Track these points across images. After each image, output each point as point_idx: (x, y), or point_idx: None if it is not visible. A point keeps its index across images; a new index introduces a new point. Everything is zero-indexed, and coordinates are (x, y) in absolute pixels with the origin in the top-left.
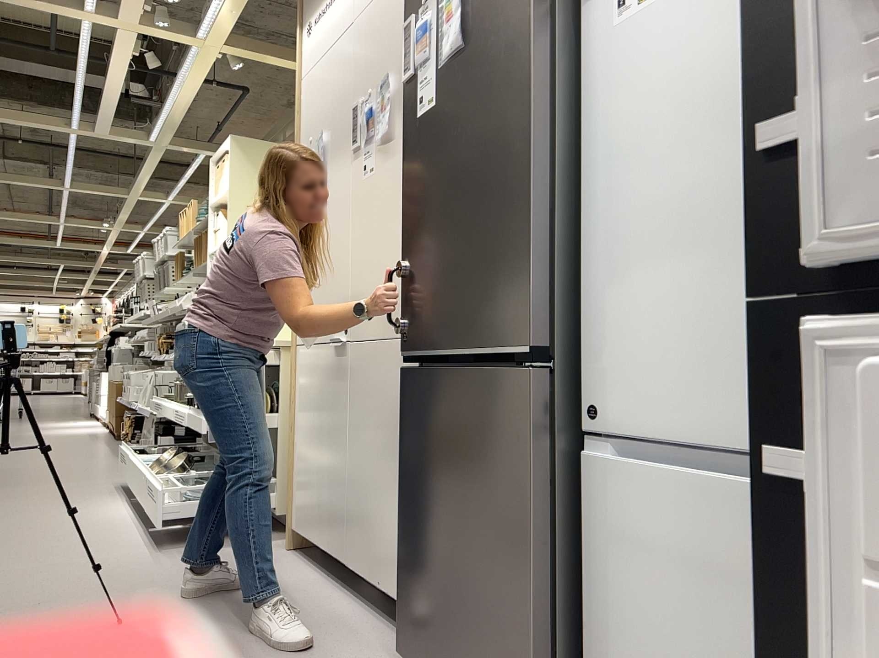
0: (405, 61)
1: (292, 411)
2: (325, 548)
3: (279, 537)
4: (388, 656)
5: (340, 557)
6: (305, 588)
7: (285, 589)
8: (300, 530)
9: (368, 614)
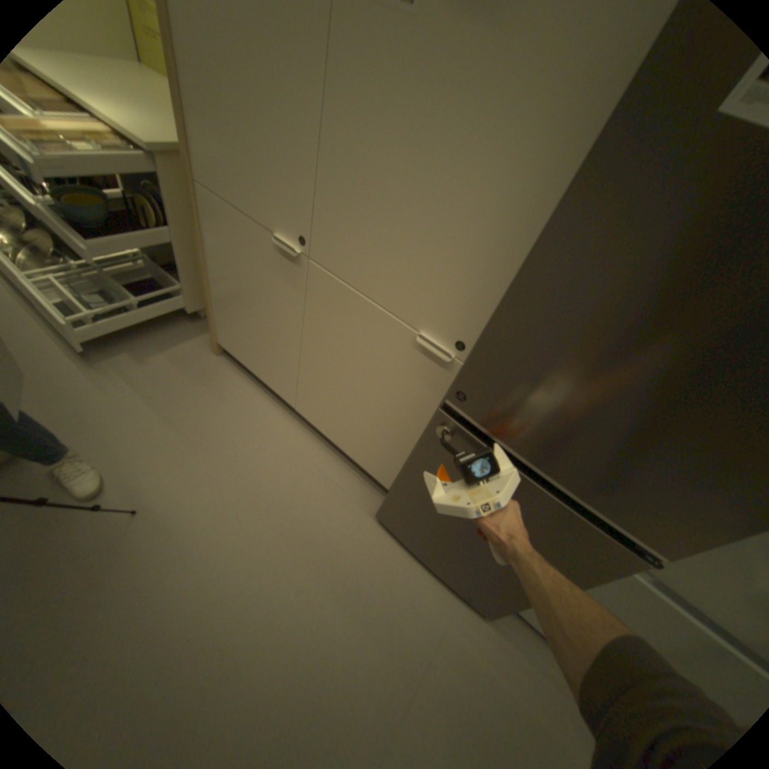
0: None
1: (203, 253)
2: (269, 383)
3: (198, 330)
4: (362, 502)
5: (289, 400)
6: (262, 416)
7: (248, 421)
8: (231, 350)
9: (325, 447)
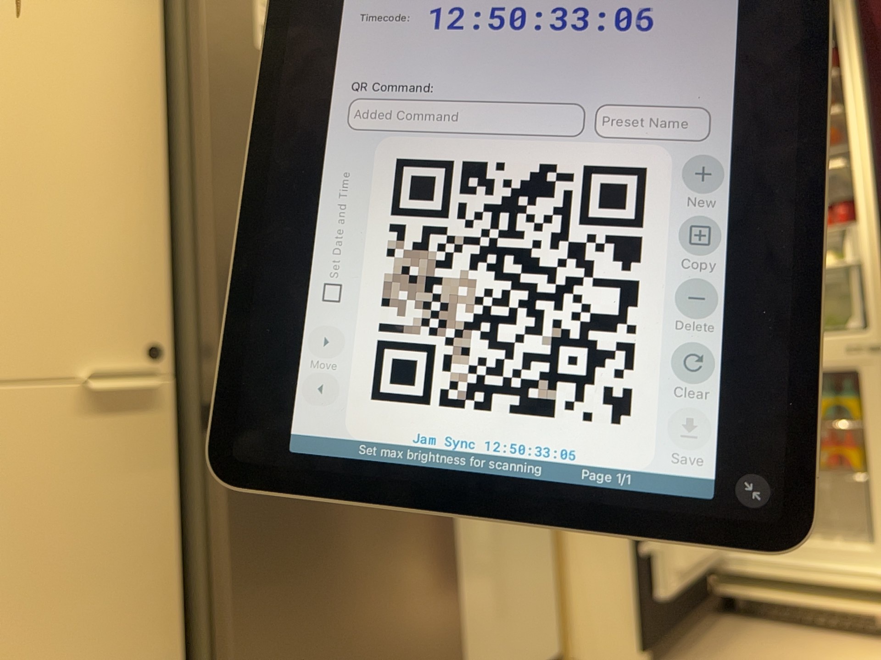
0: None
1: None
2: None
3: None
4: None
5: None
6: None
7: None
8: None
9: None
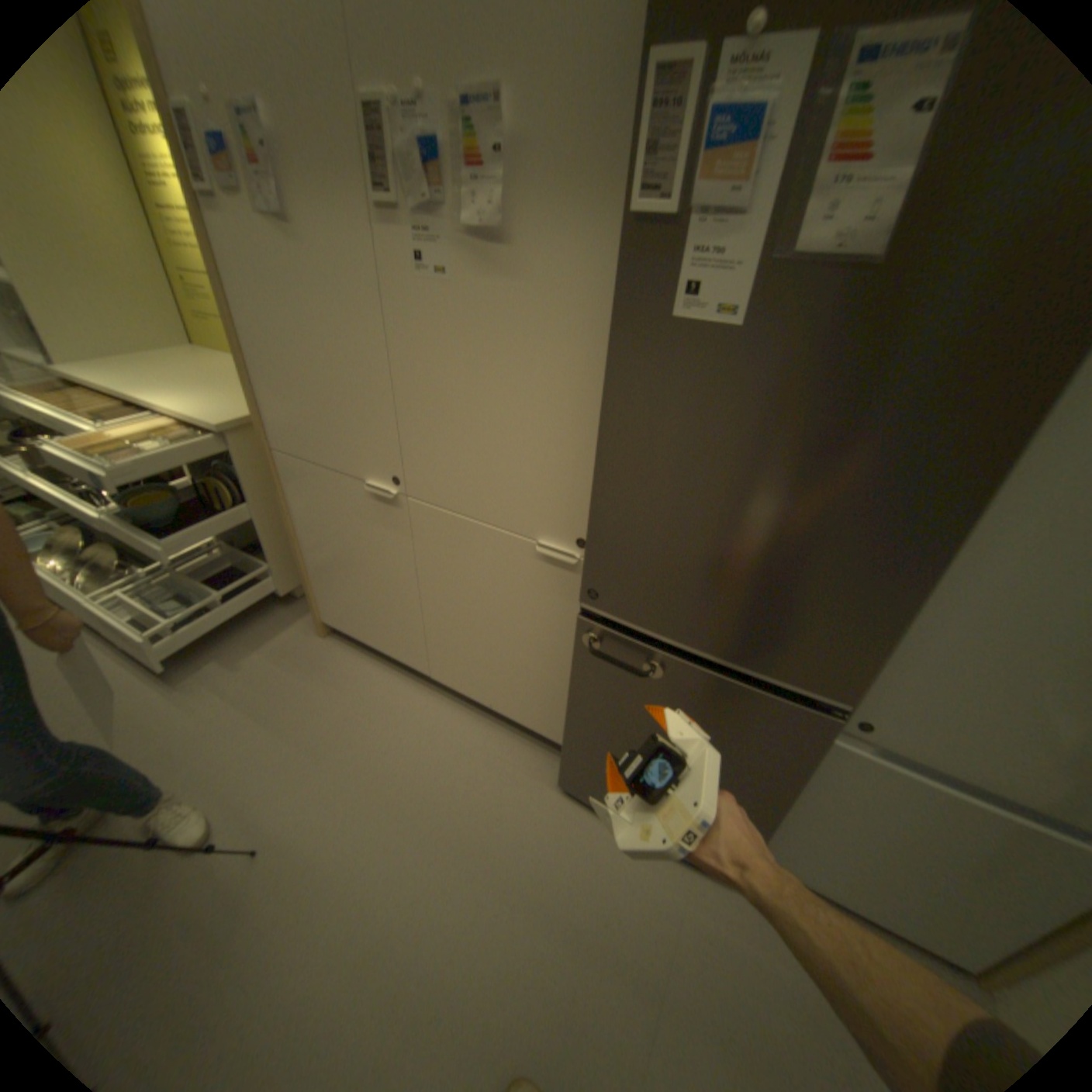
0: (650, 161)
1: (291, 521)
2: (392, 654)
3: (294, 615)
4: (537, 774)
5: (420, 668)
6: (391, 698)
7: (374, 707)
8: (338, 626)
9: (477, 717)
